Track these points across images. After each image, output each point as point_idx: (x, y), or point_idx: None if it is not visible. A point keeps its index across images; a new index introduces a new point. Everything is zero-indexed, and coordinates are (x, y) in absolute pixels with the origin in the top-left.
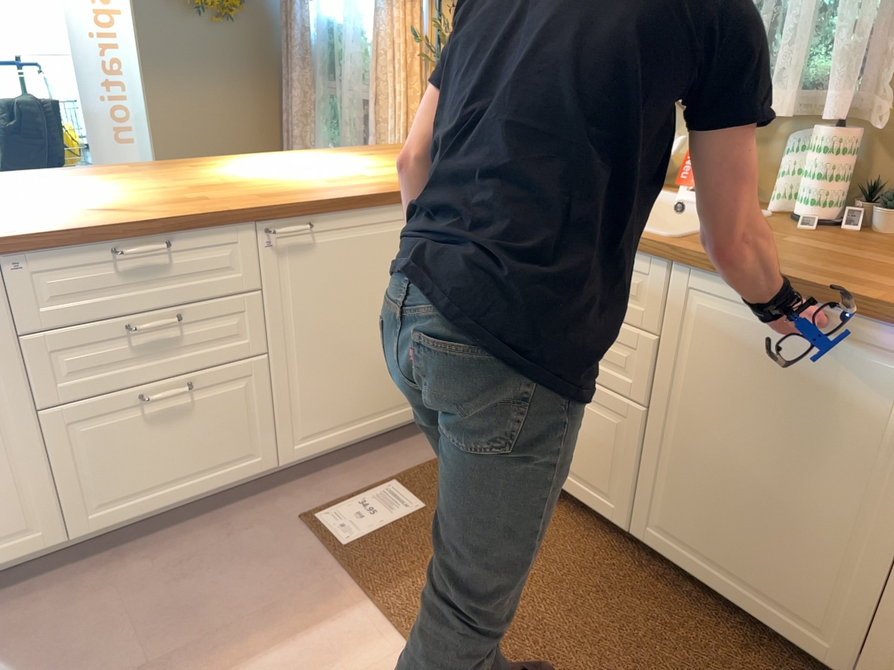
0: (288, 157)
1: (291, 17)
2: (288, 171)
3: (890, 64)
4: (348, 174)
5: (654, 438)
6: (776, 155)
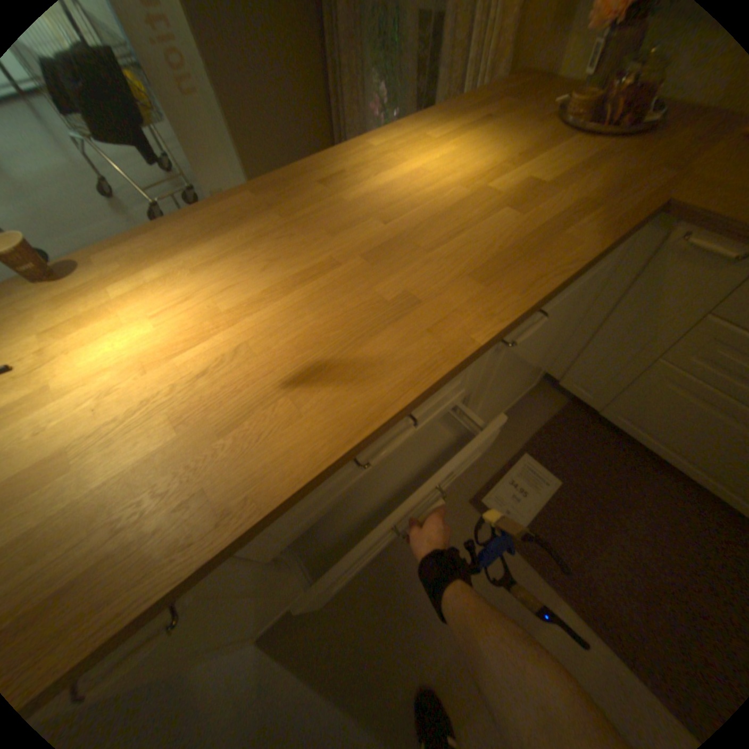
0: (406, 136)
1: None
2: (439, 178)
3: None
4: (521, 180)
5: None
6: None
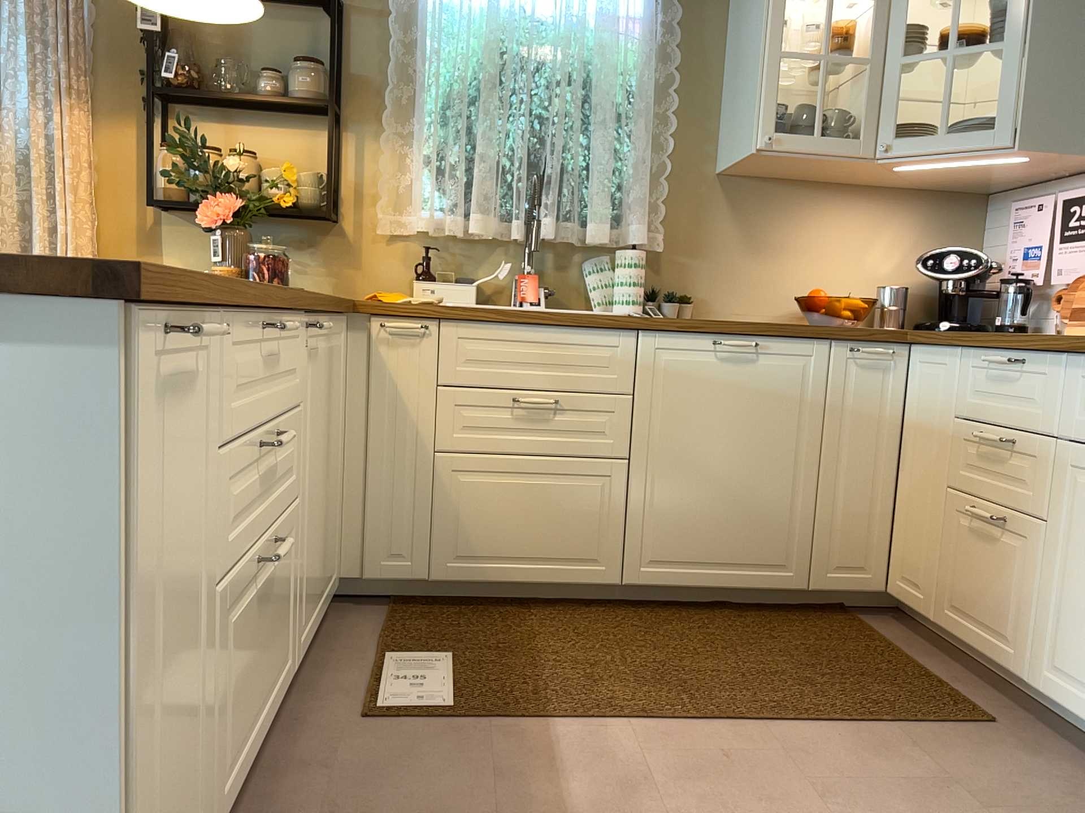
0: None
1: None
2: None
3: (648, 209)
4: None
5: (639, 482)
6: (577, 274)
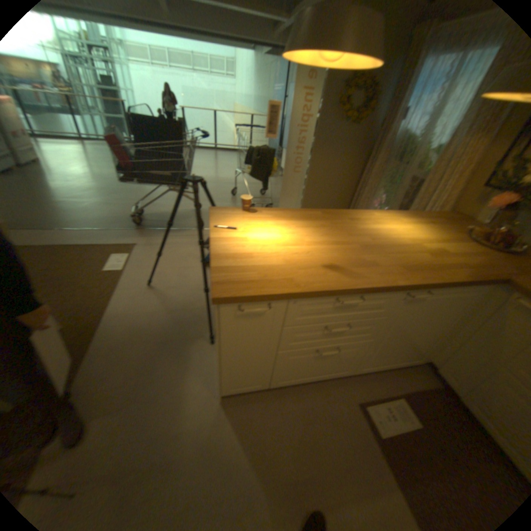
0: (390, 217)
1: (389, 126)
2: (400, 235)
3: None
4: (438, 248)
5: None
6: None
